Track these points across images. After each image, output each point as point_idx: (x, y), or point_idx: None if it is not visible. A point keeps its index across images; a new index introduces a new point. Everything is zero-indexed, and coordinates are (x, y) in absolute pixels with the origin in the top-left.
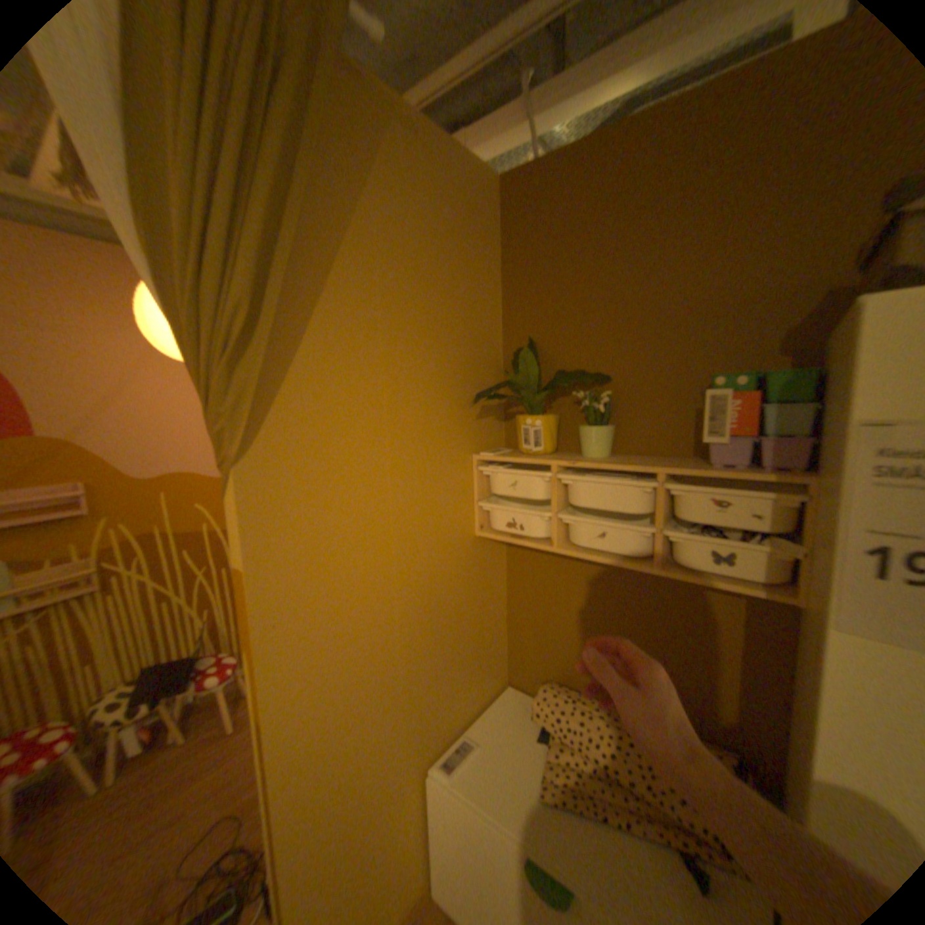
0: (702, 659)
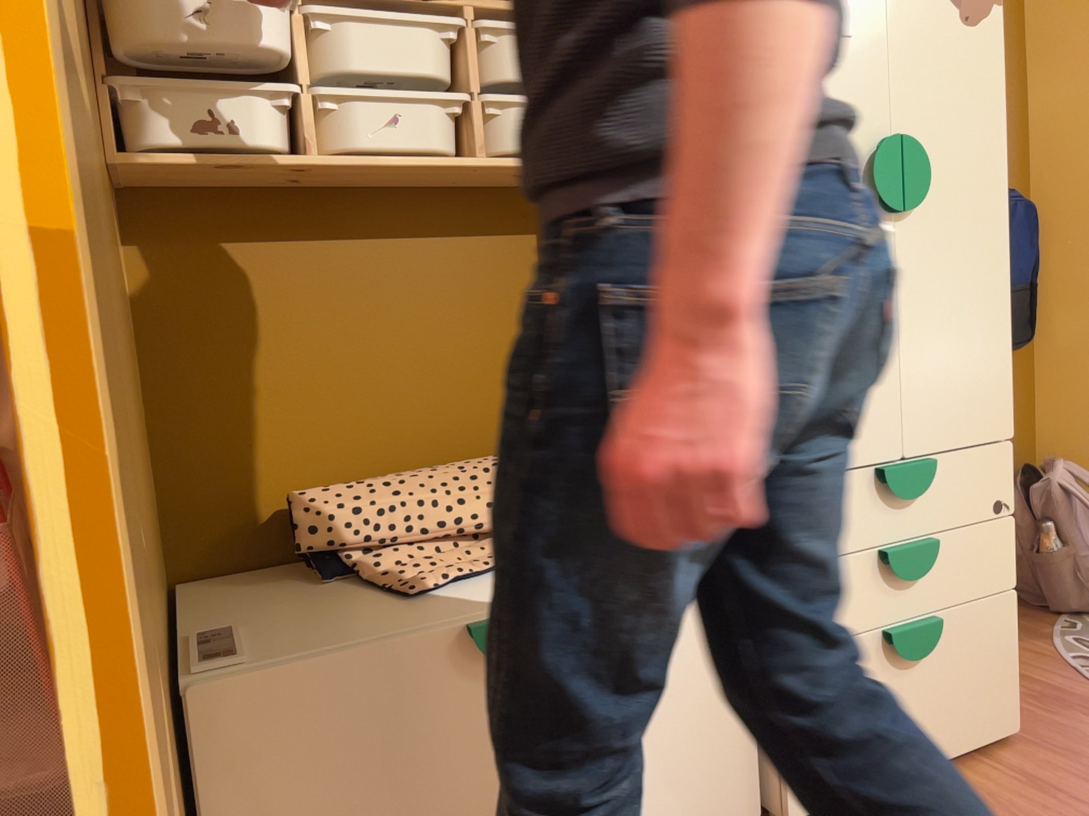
0: (505, 339)
